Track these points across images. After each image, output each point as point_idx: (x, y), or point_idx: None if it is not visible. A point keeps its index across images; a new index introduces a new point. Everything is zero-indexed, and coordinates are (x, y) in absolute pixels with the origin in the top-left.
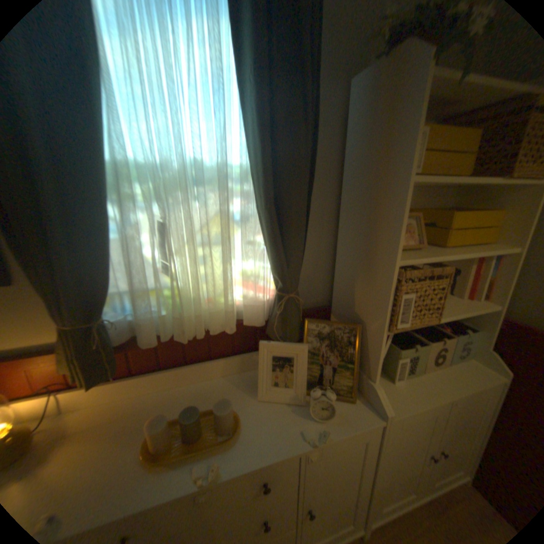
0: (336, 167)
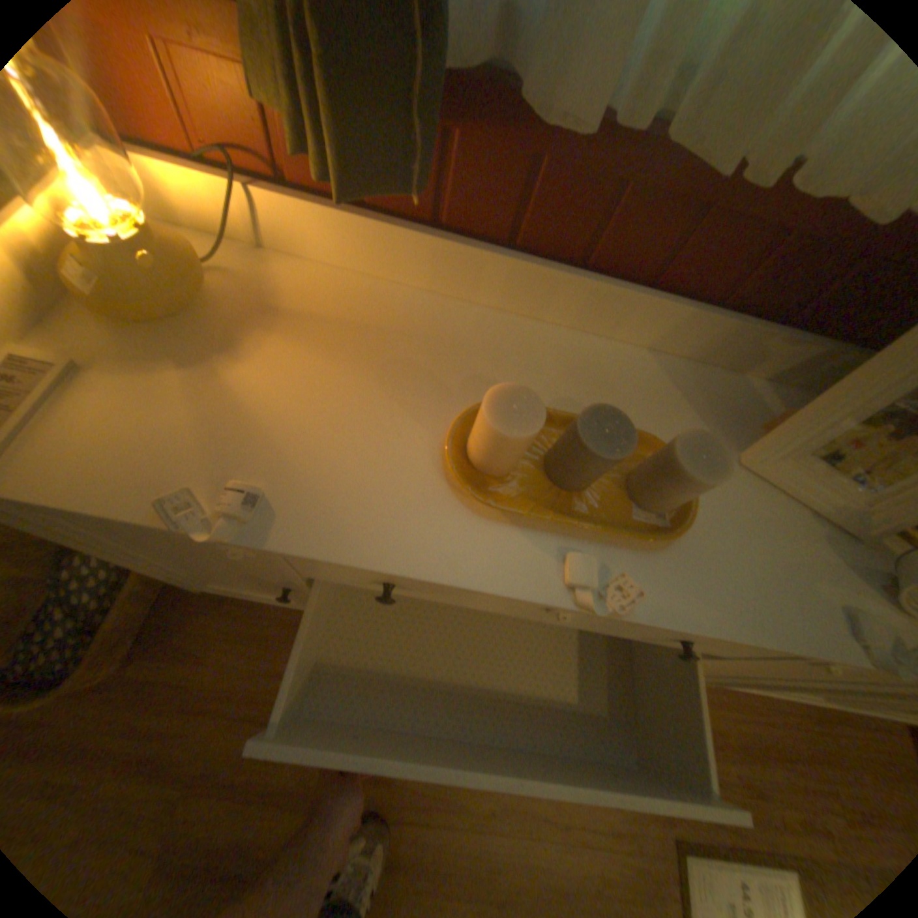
0: None
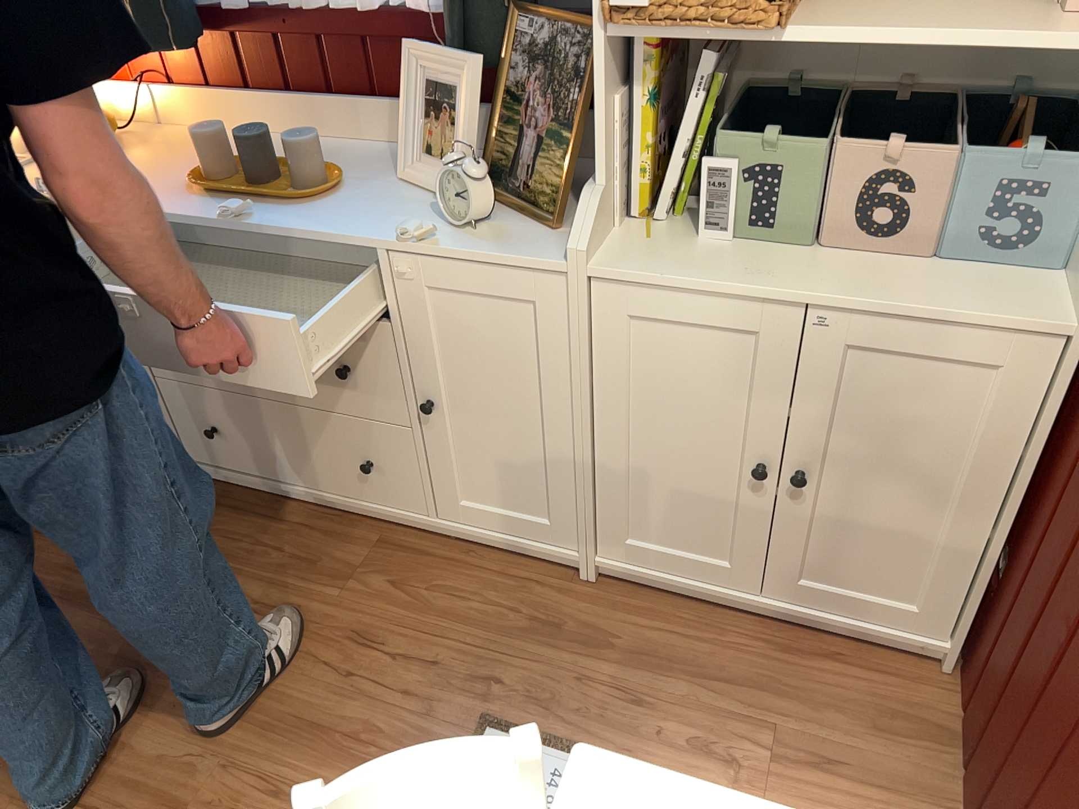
0: None
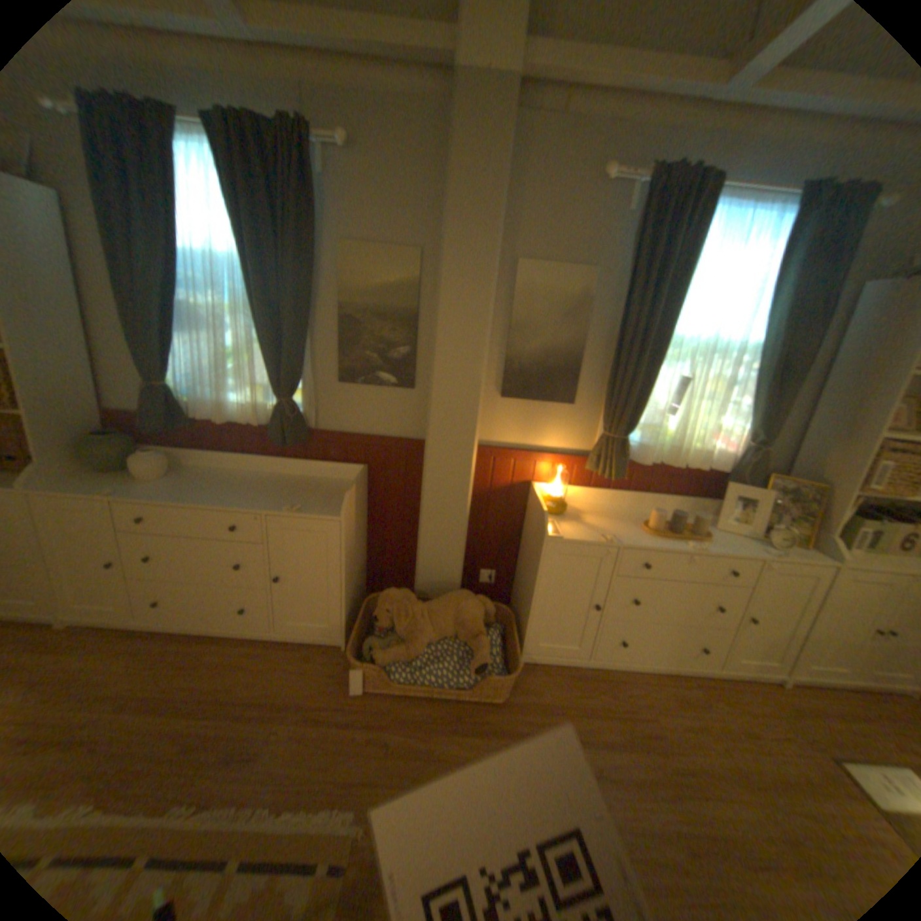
0: (829, 350)
